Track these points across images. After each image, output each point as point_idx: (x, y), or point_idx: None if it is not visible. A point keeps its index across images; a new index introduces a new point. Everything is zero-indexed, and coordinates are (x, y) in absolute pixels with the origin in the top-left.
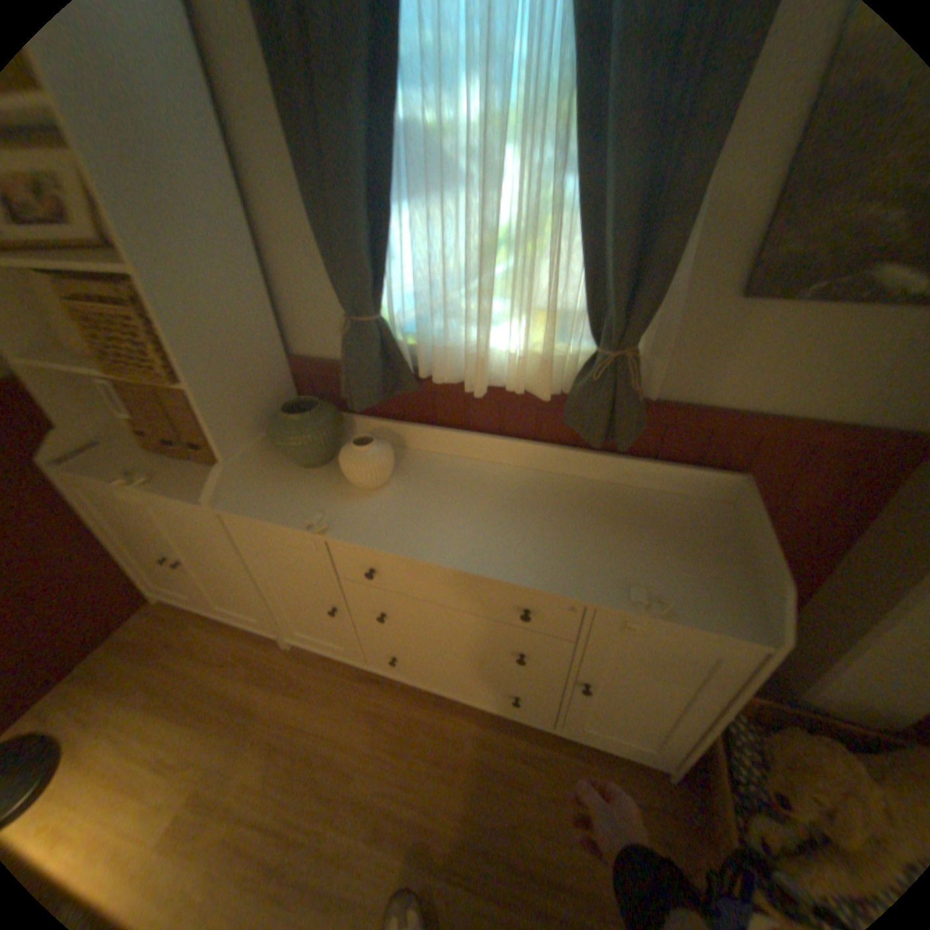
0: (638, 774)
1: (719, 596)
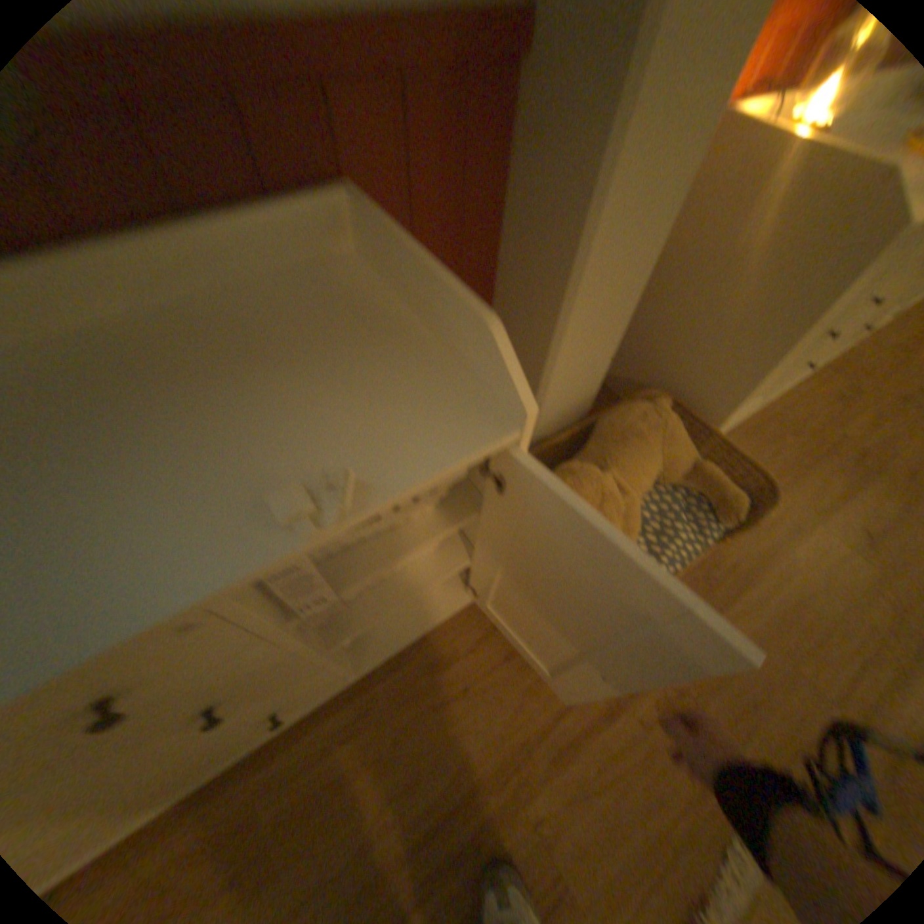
0: (448, 623)
1: (412, 399)
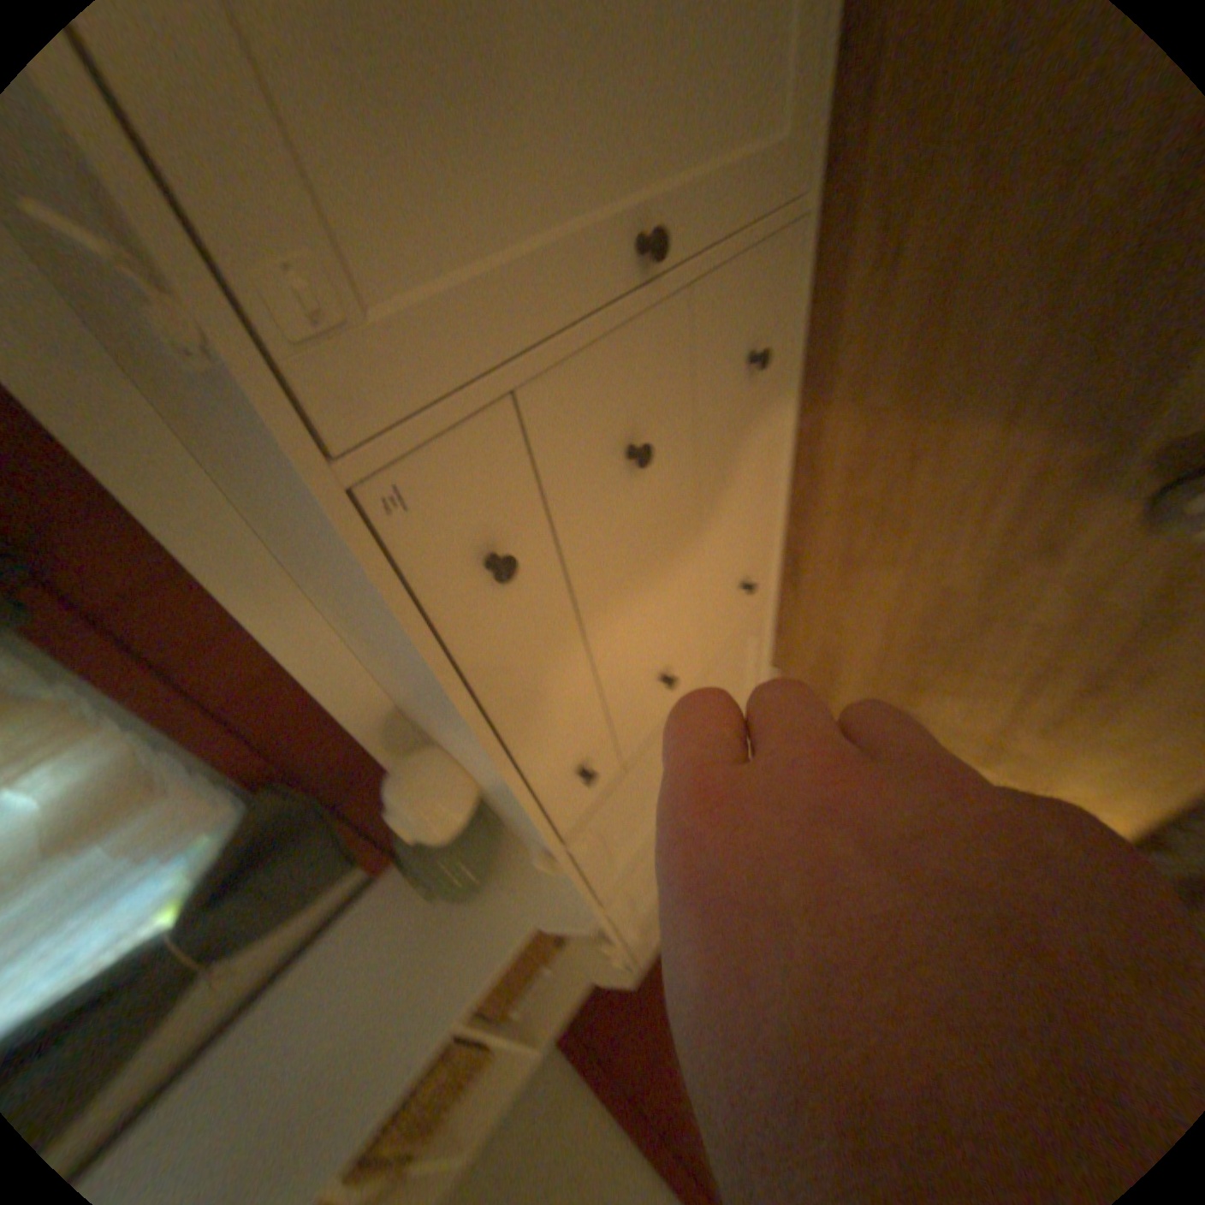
0: None
1: None
